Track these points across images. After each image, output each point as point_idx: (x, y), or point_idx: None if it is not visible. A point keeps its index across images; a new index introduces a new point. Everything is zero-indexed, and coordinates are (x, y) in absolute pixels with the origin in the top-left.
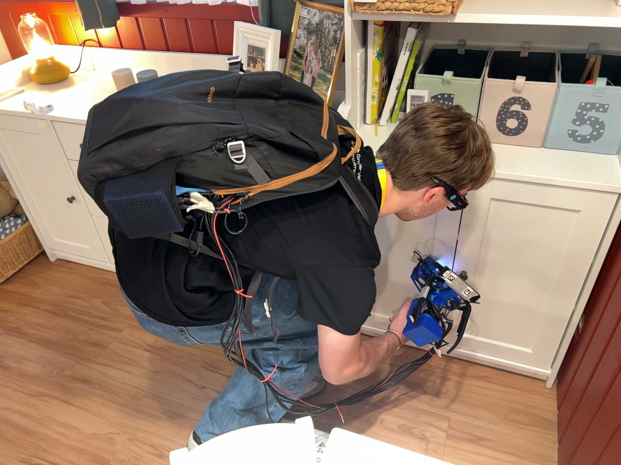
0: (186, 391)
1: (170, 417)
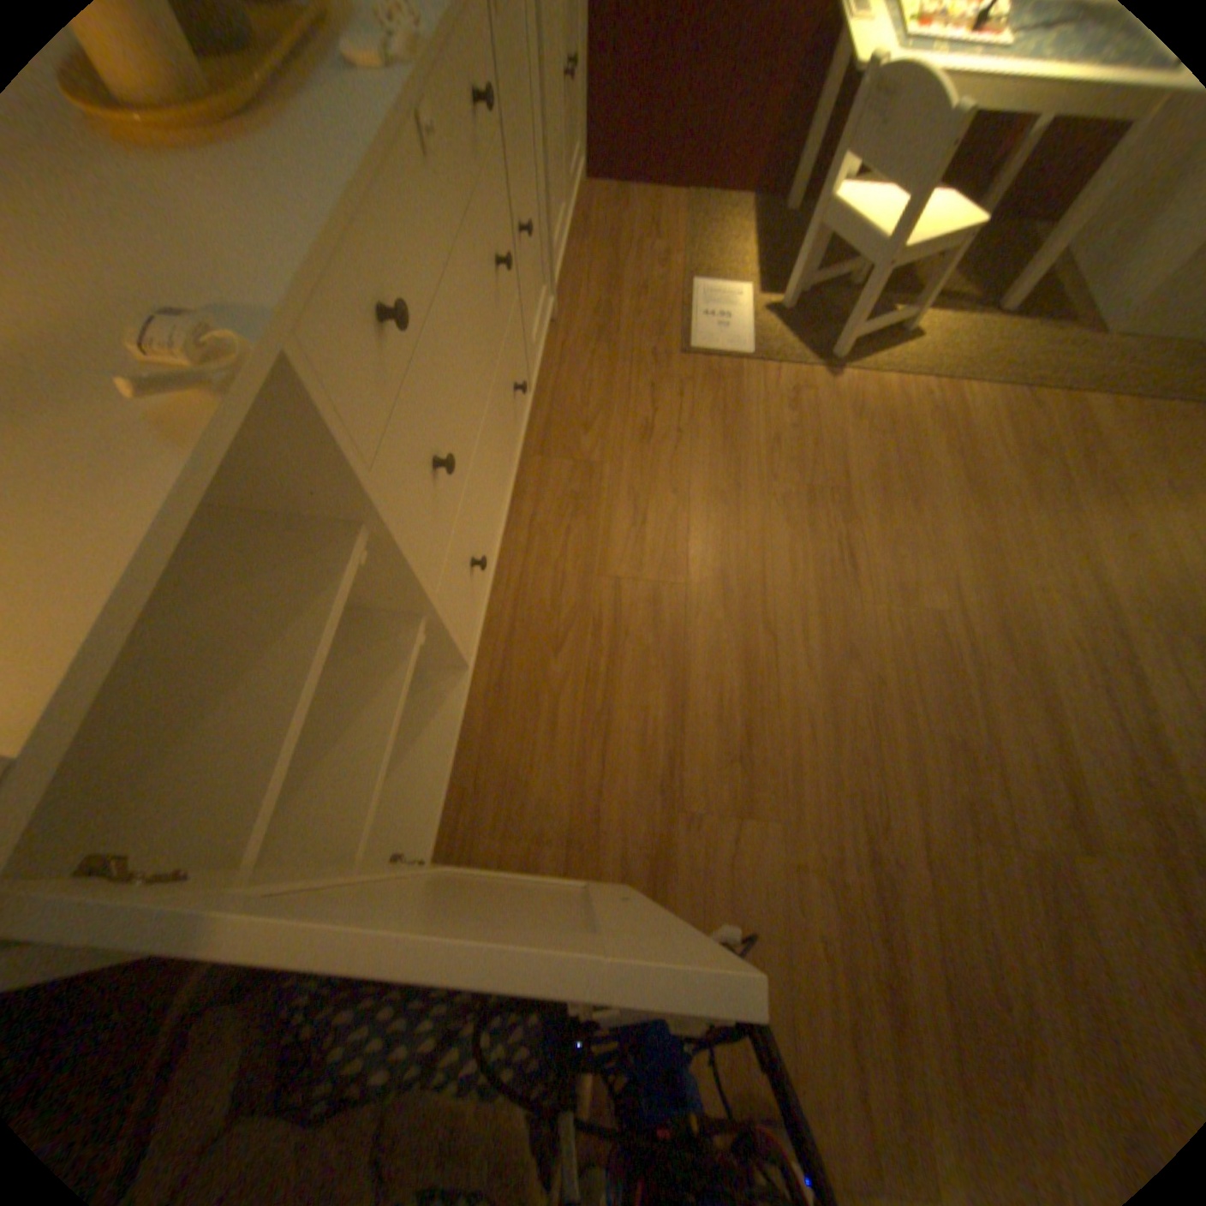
0: (696, 450)
1: (736, 453)
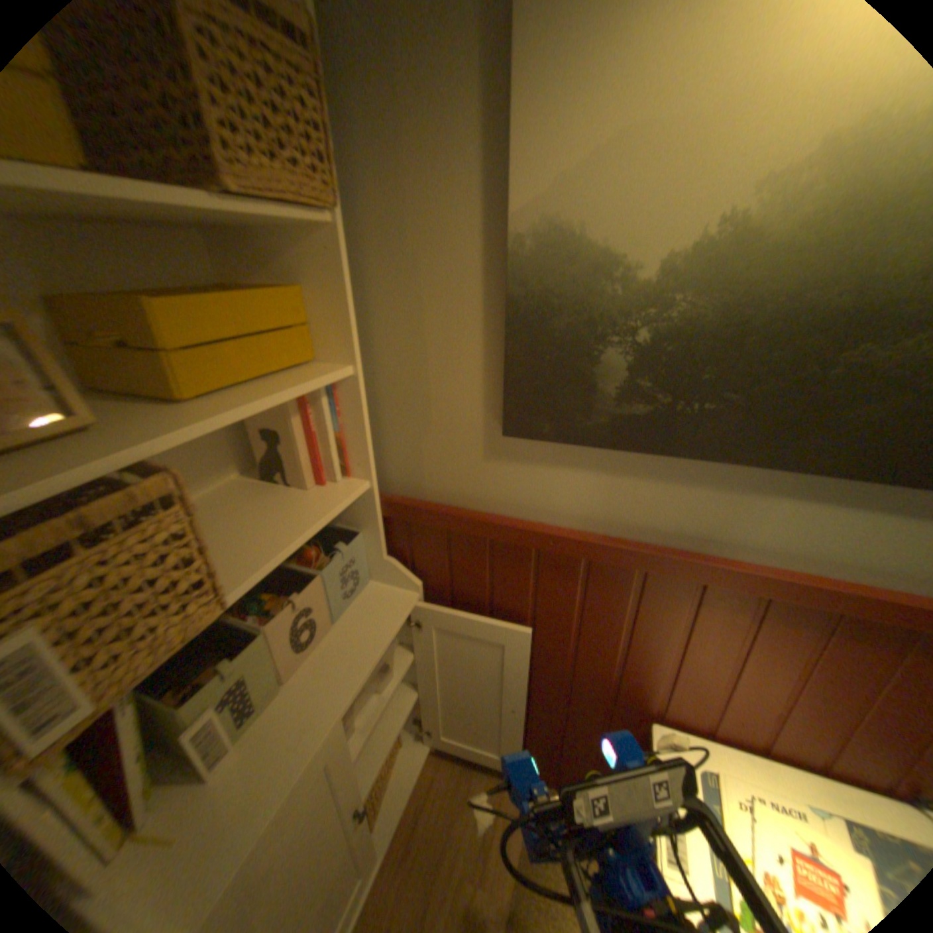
0: None
1: None
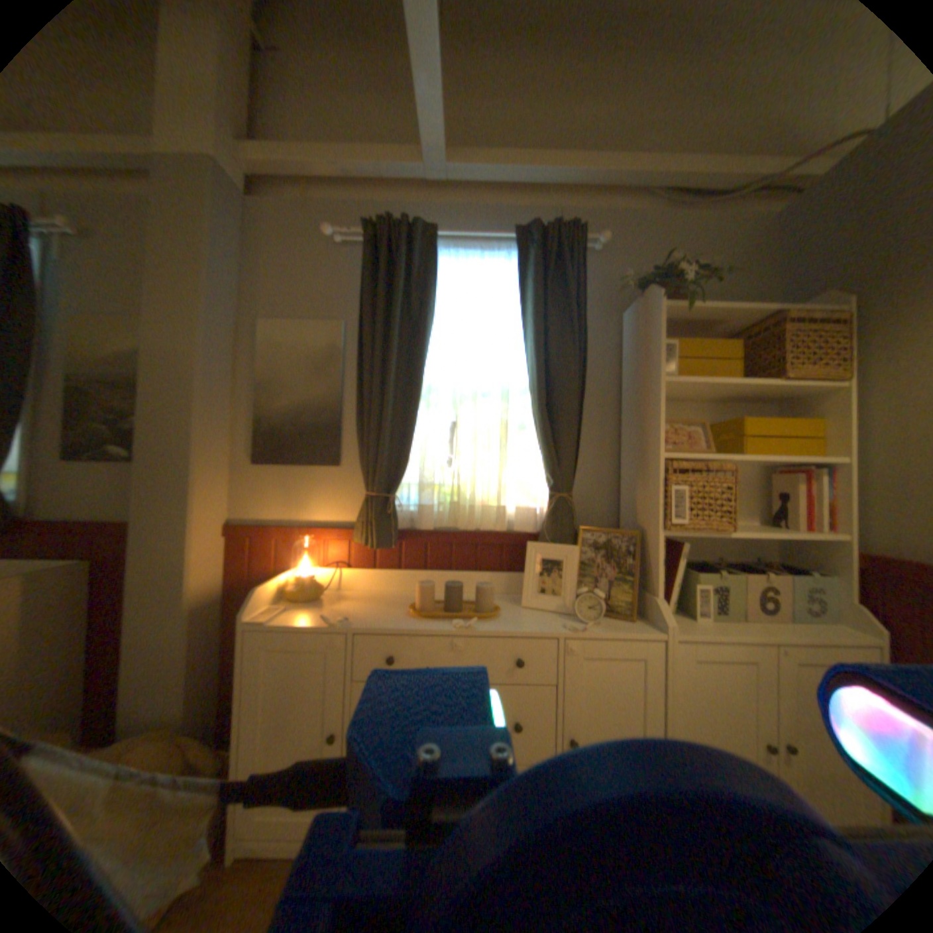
0: None
1: None
